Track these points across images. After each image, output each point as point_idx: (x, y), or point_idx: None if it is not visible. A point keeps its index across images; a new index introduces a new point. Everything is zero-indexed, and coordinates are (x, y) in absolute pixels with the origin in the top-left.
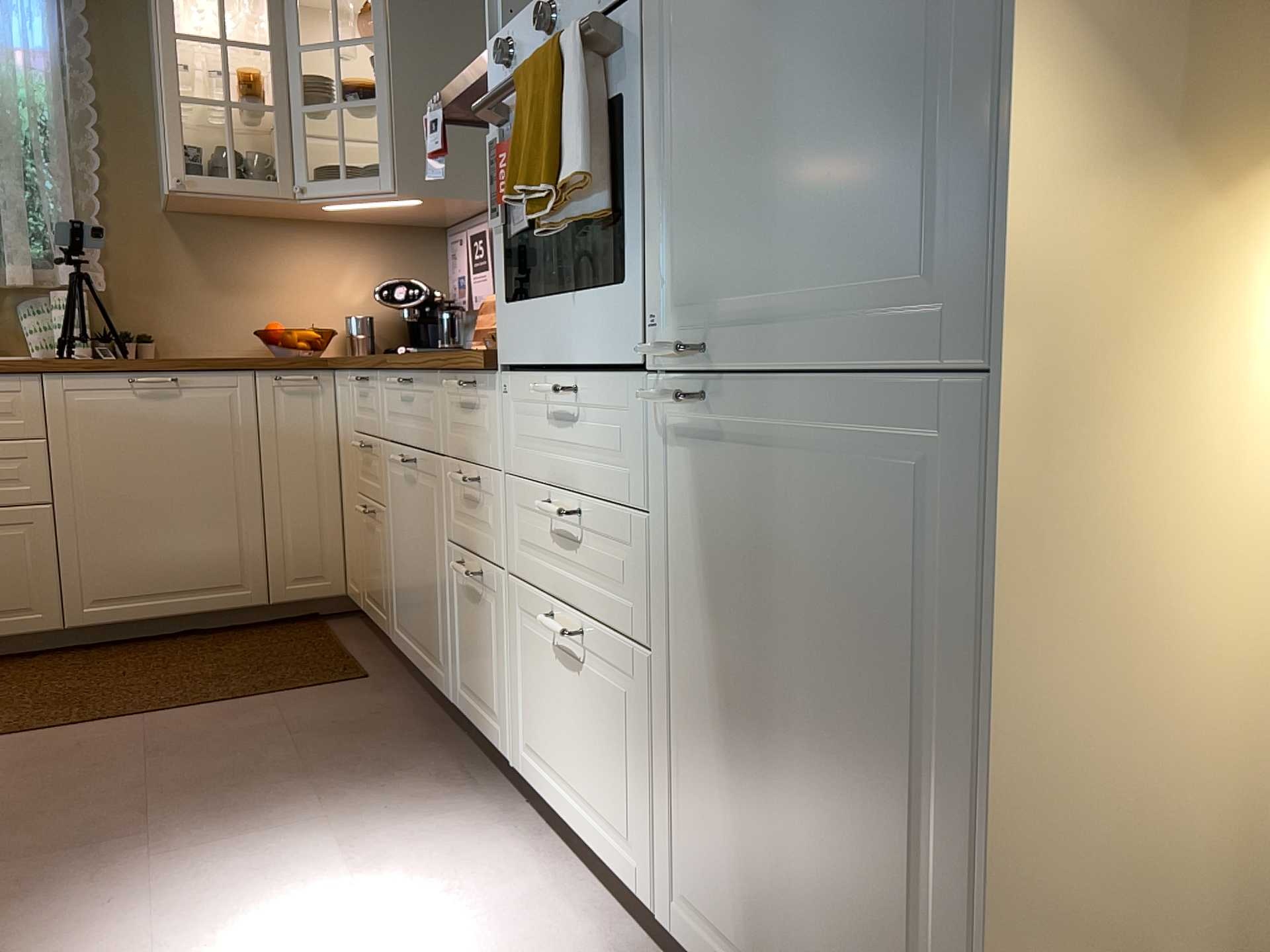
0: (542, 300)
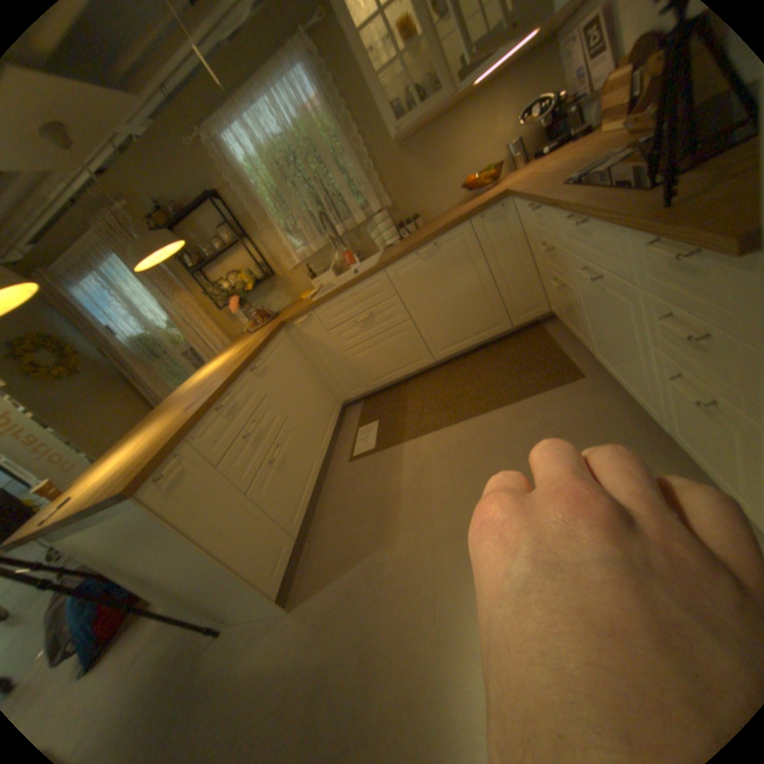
0: None
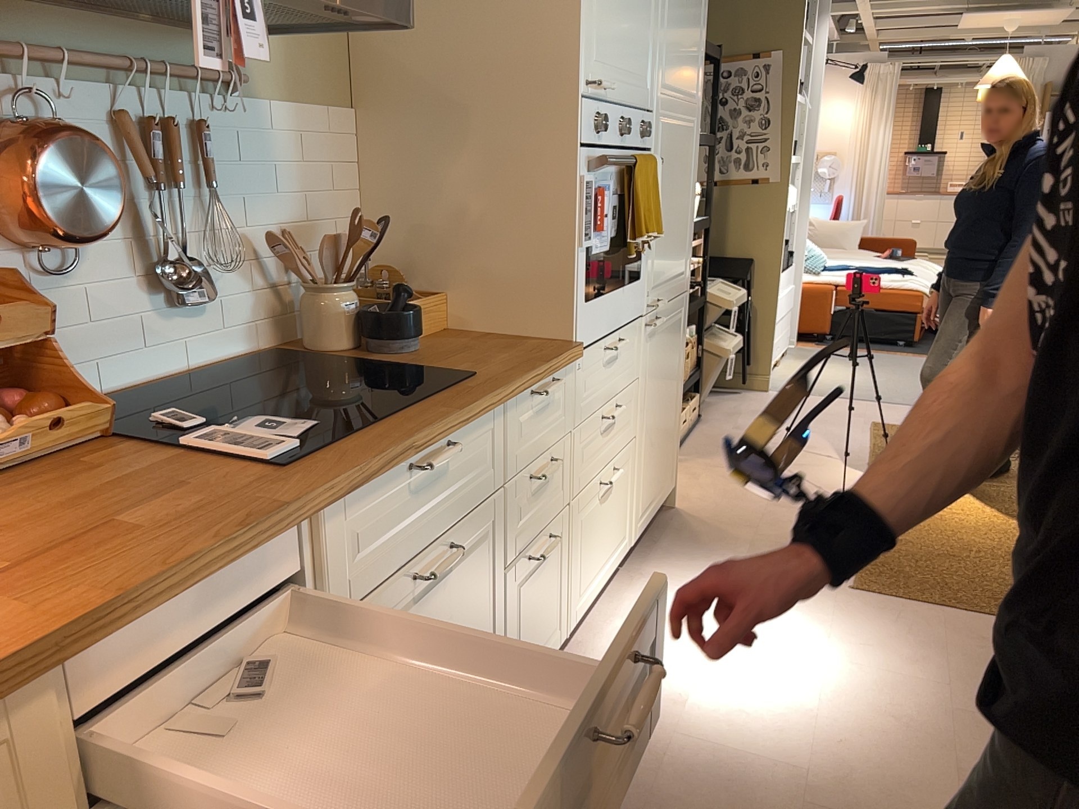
0: (601, 295)
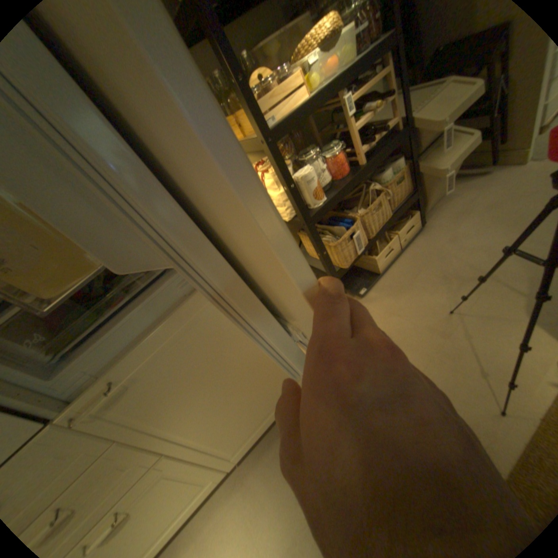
0: None
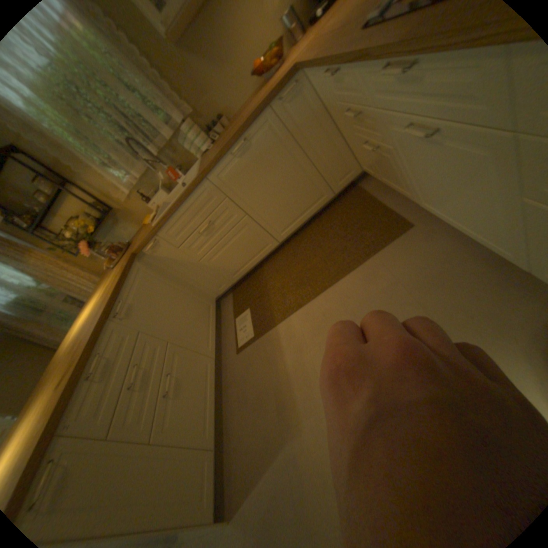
0: None
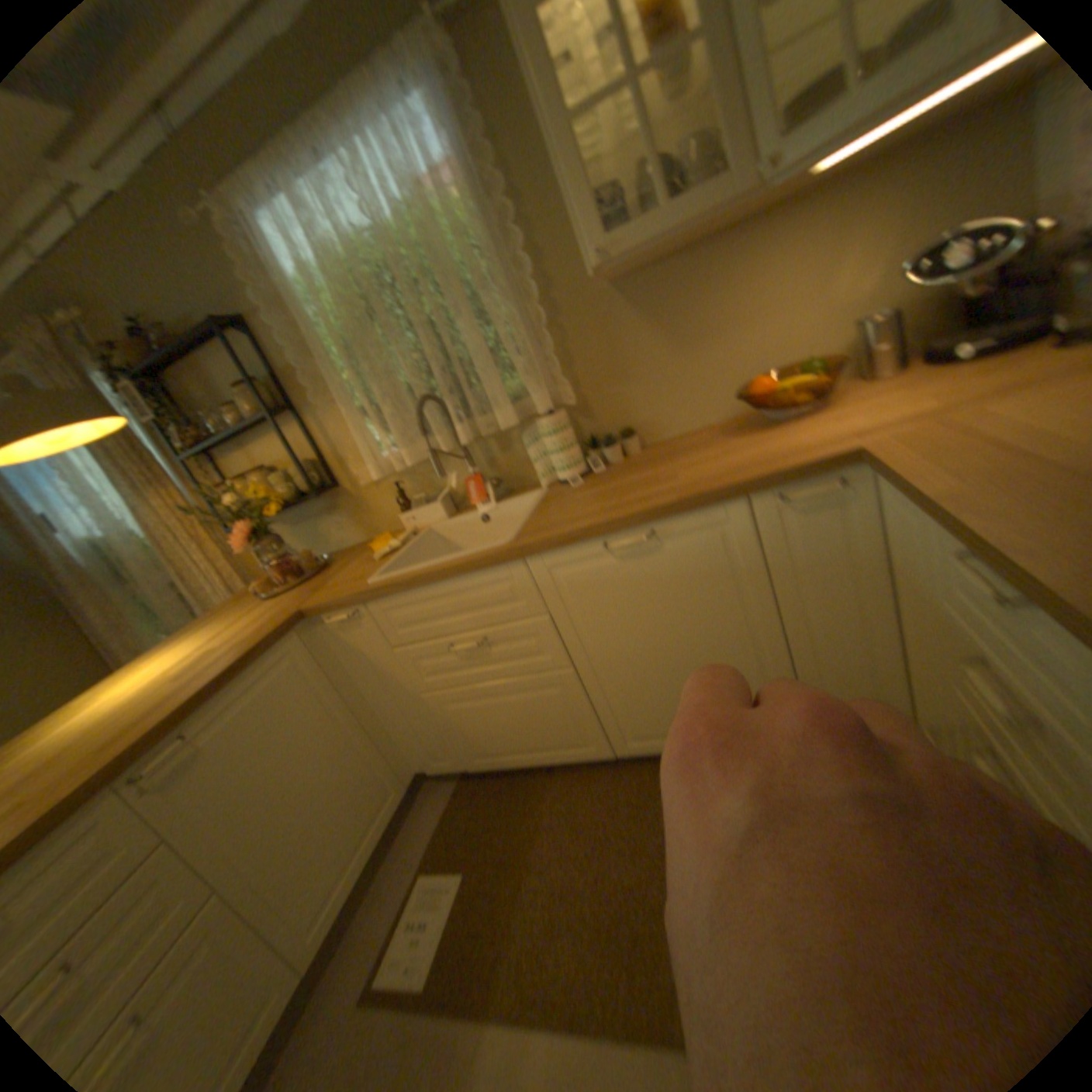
0: None
